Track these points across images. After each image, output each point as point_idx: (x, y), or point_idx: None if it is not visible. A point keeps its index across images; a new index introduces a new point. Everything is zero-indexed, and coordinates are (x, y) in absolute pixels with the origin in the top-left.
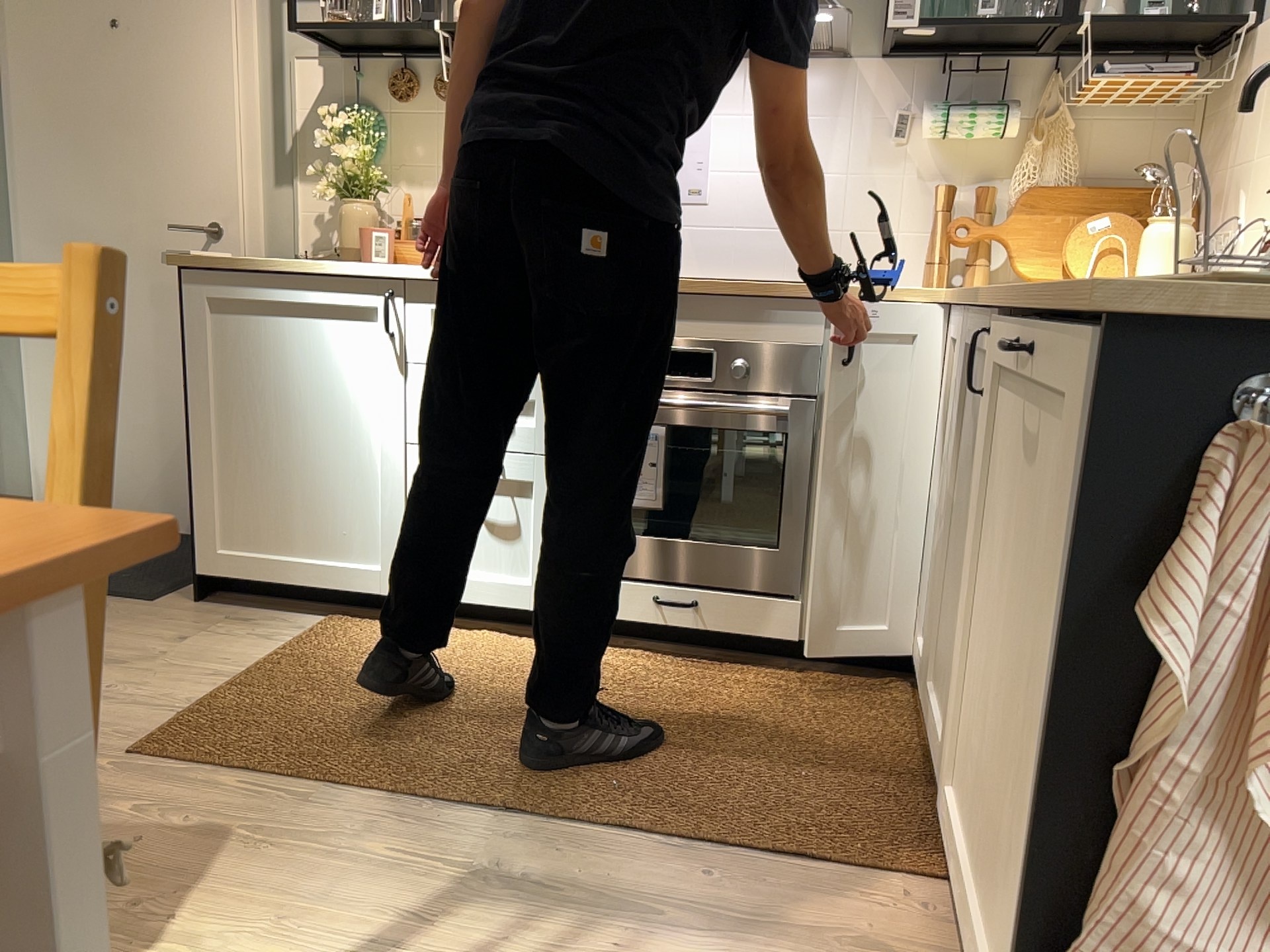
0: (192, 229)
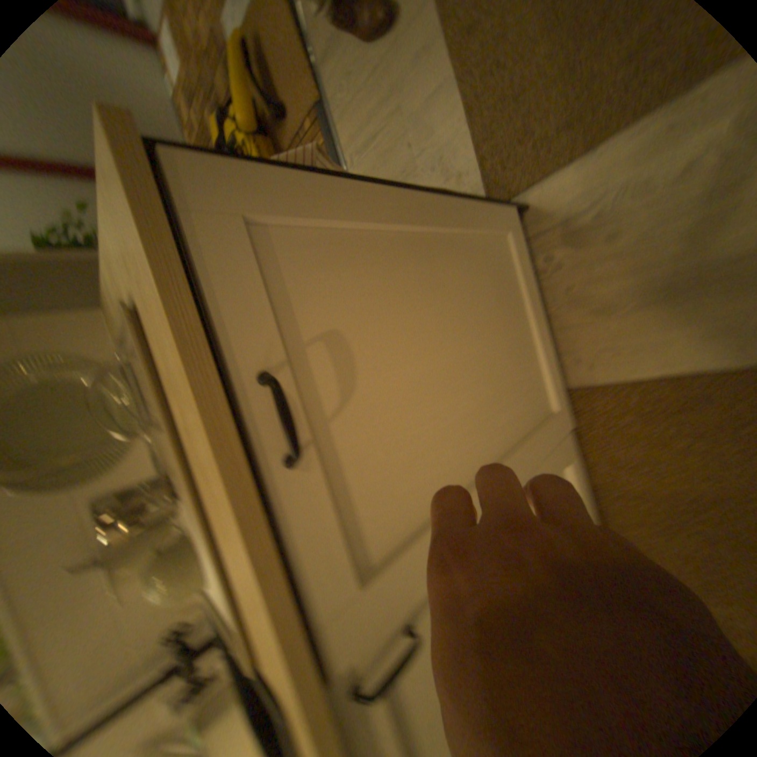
0: None
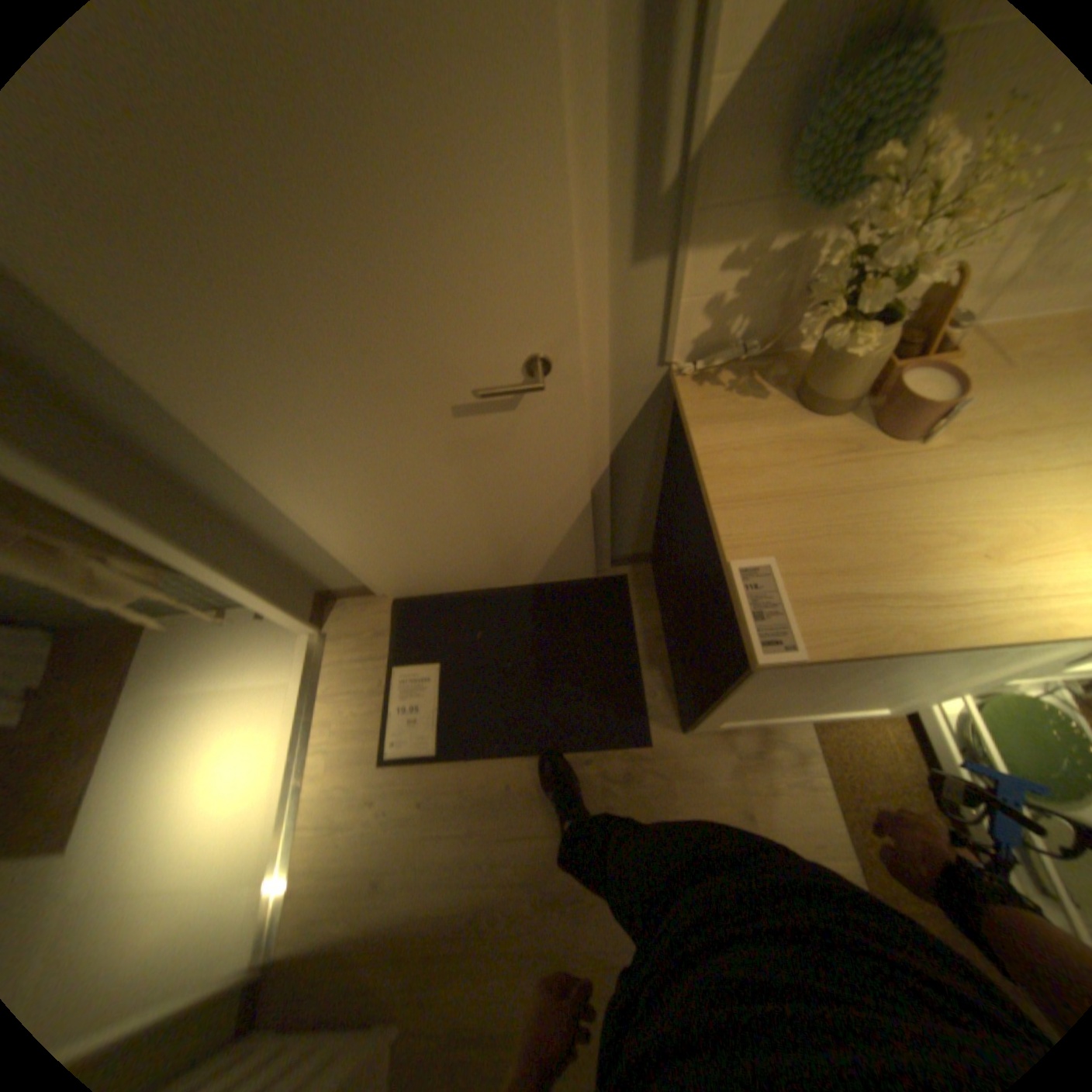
0: (524, 392)
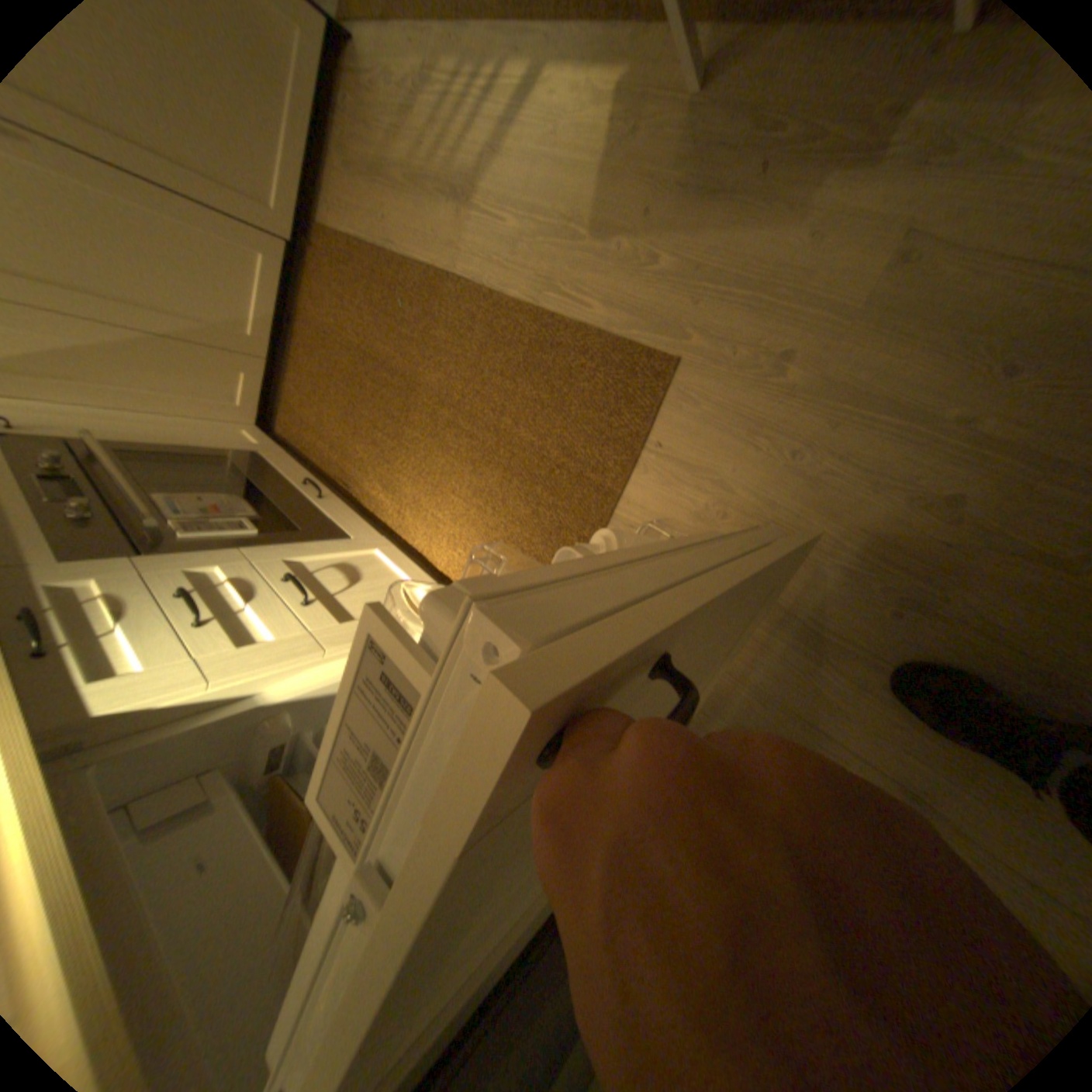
0: None
